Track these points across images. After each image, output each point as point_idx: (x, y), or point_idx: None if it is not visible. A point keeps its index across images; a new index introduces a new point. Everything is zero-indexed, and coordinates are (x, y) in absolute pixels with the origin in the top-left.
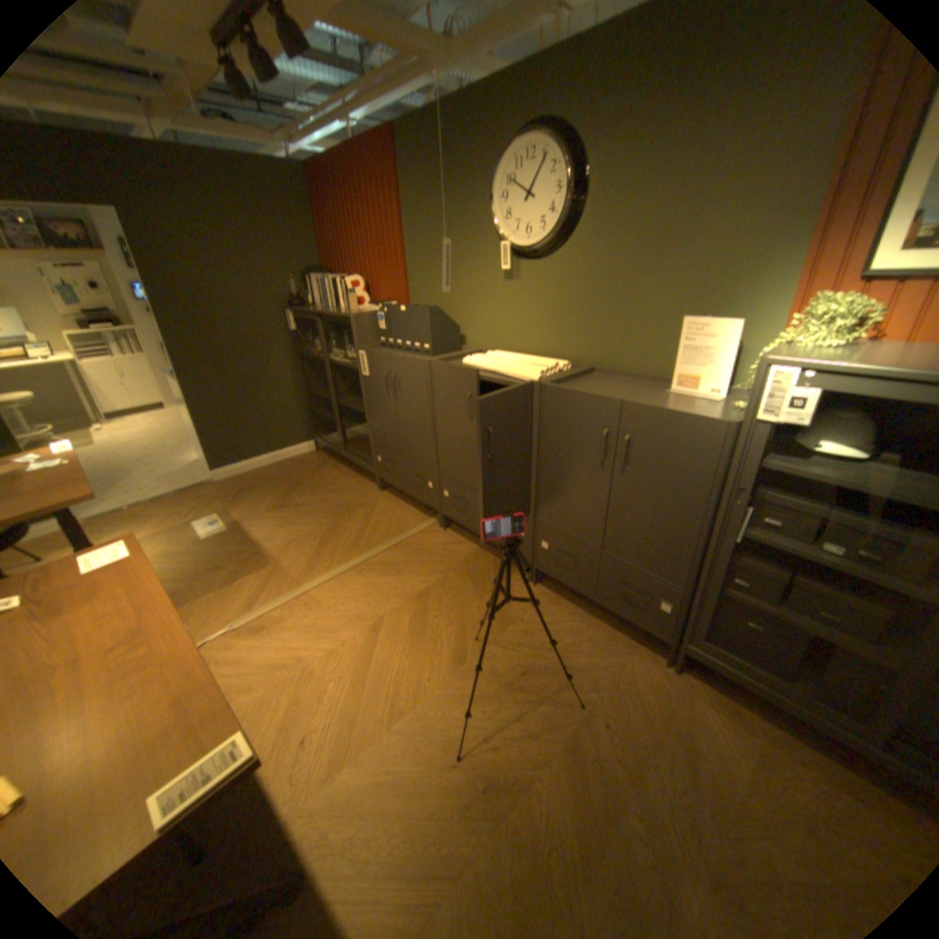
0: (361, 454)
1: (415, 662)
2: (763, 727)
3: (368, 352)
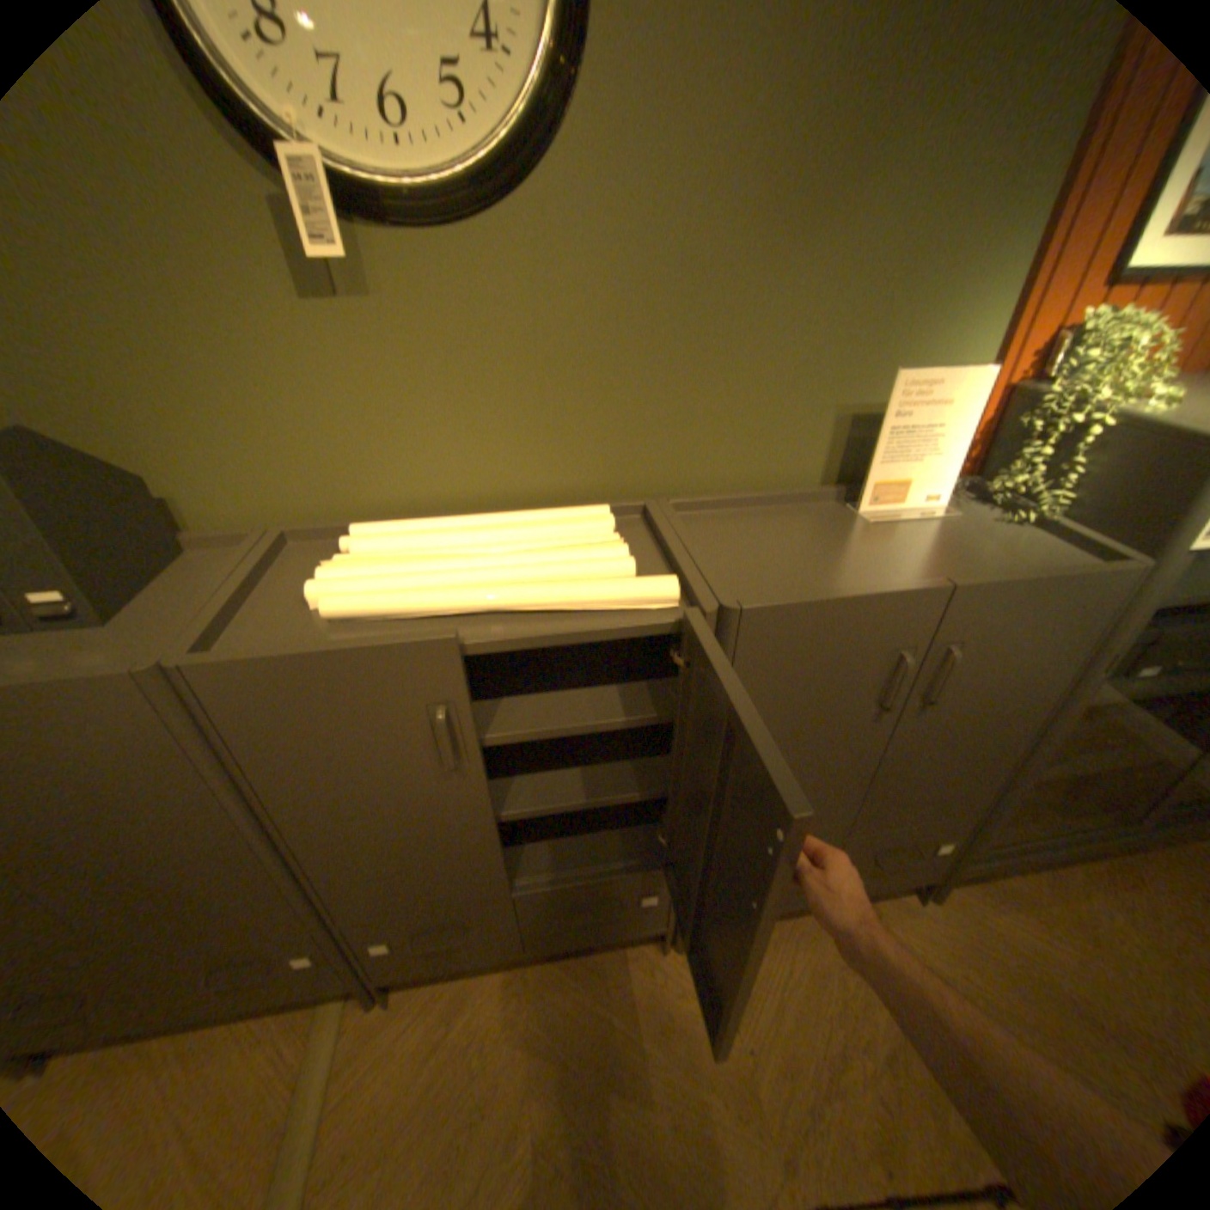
0: None
1: None
2: (1034, 887)
3: None
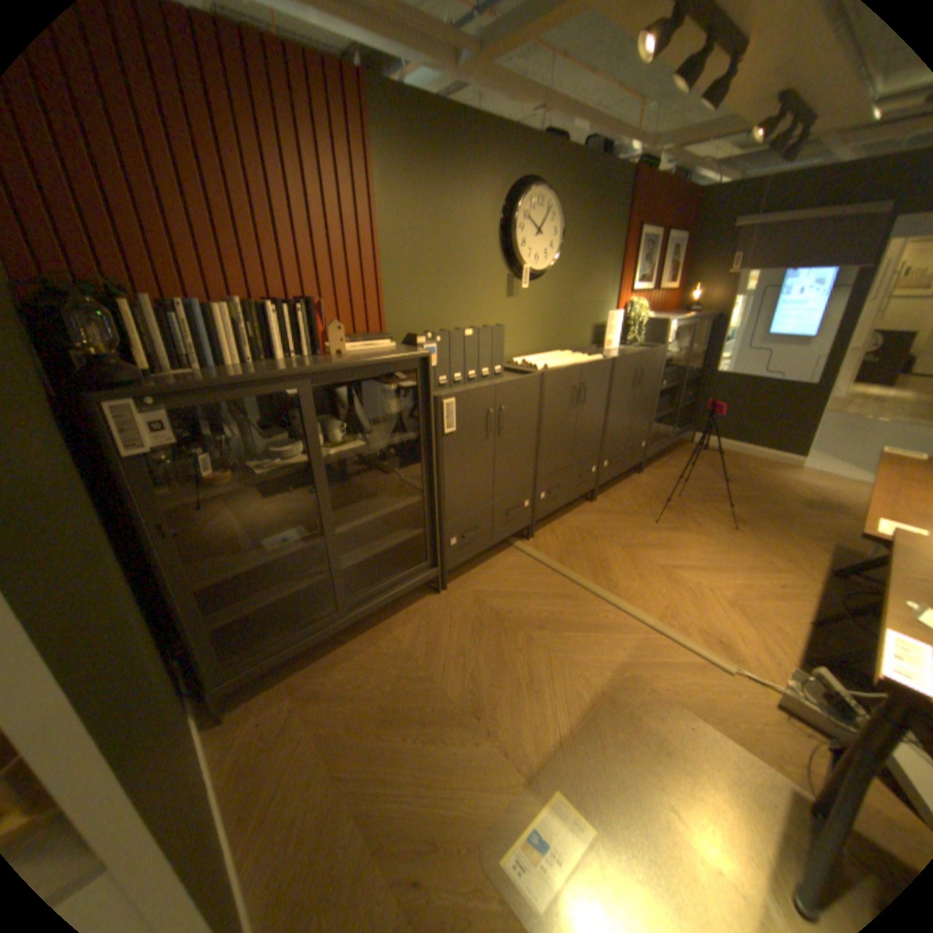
0: (393, 580)
1: (690, 548)
2: (659, 464)
3: (458, 396)
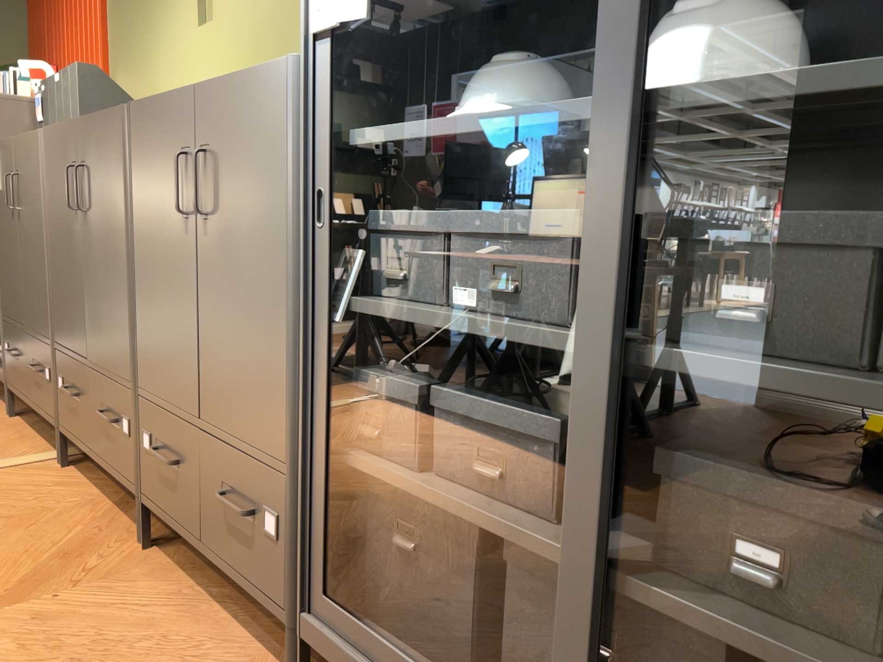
0: None
1: None
2: None
3: None
